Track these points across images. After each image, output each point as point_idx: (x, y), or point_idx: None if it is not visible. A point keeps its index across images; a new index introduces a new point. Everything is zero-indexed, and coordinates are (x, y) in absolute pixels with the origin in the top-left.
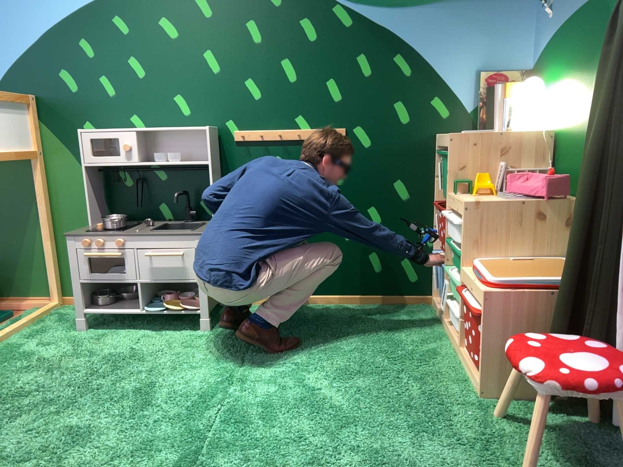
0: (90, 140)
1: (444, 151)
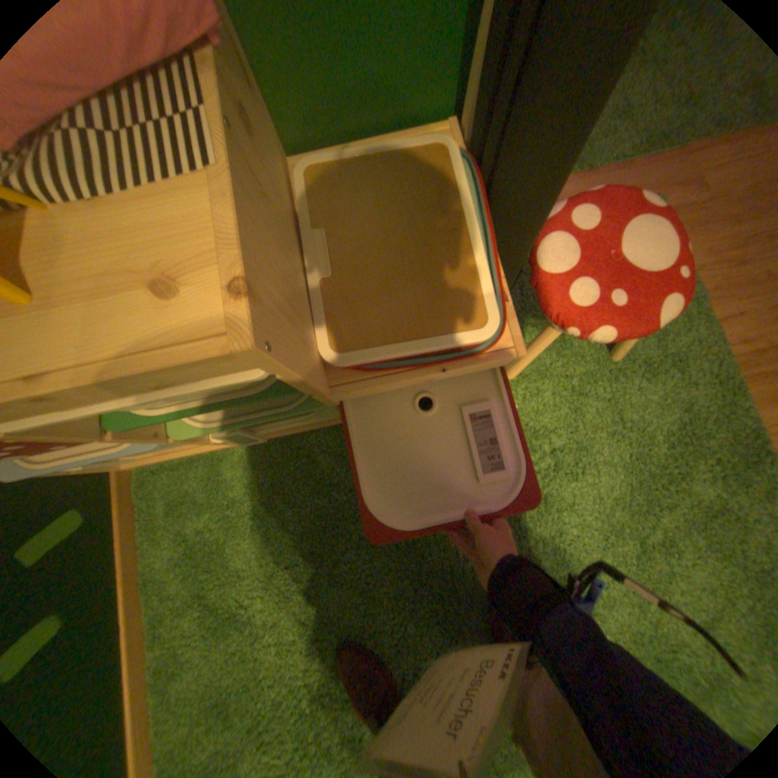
0: None
1: None
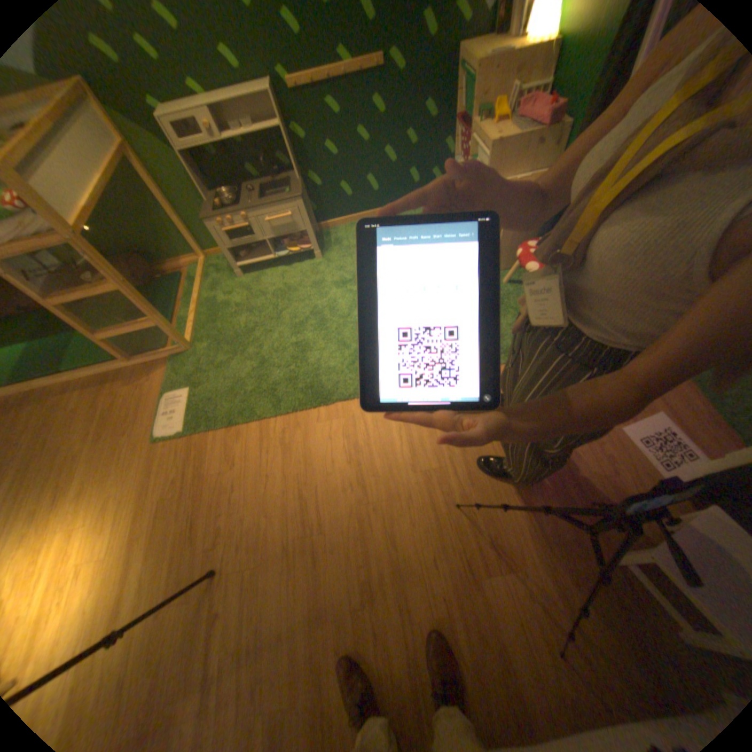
0: (169, 125)
1: (466, 64)
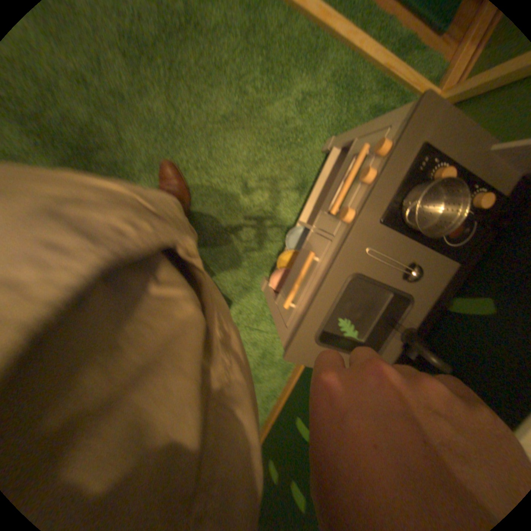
0: None
1: None
